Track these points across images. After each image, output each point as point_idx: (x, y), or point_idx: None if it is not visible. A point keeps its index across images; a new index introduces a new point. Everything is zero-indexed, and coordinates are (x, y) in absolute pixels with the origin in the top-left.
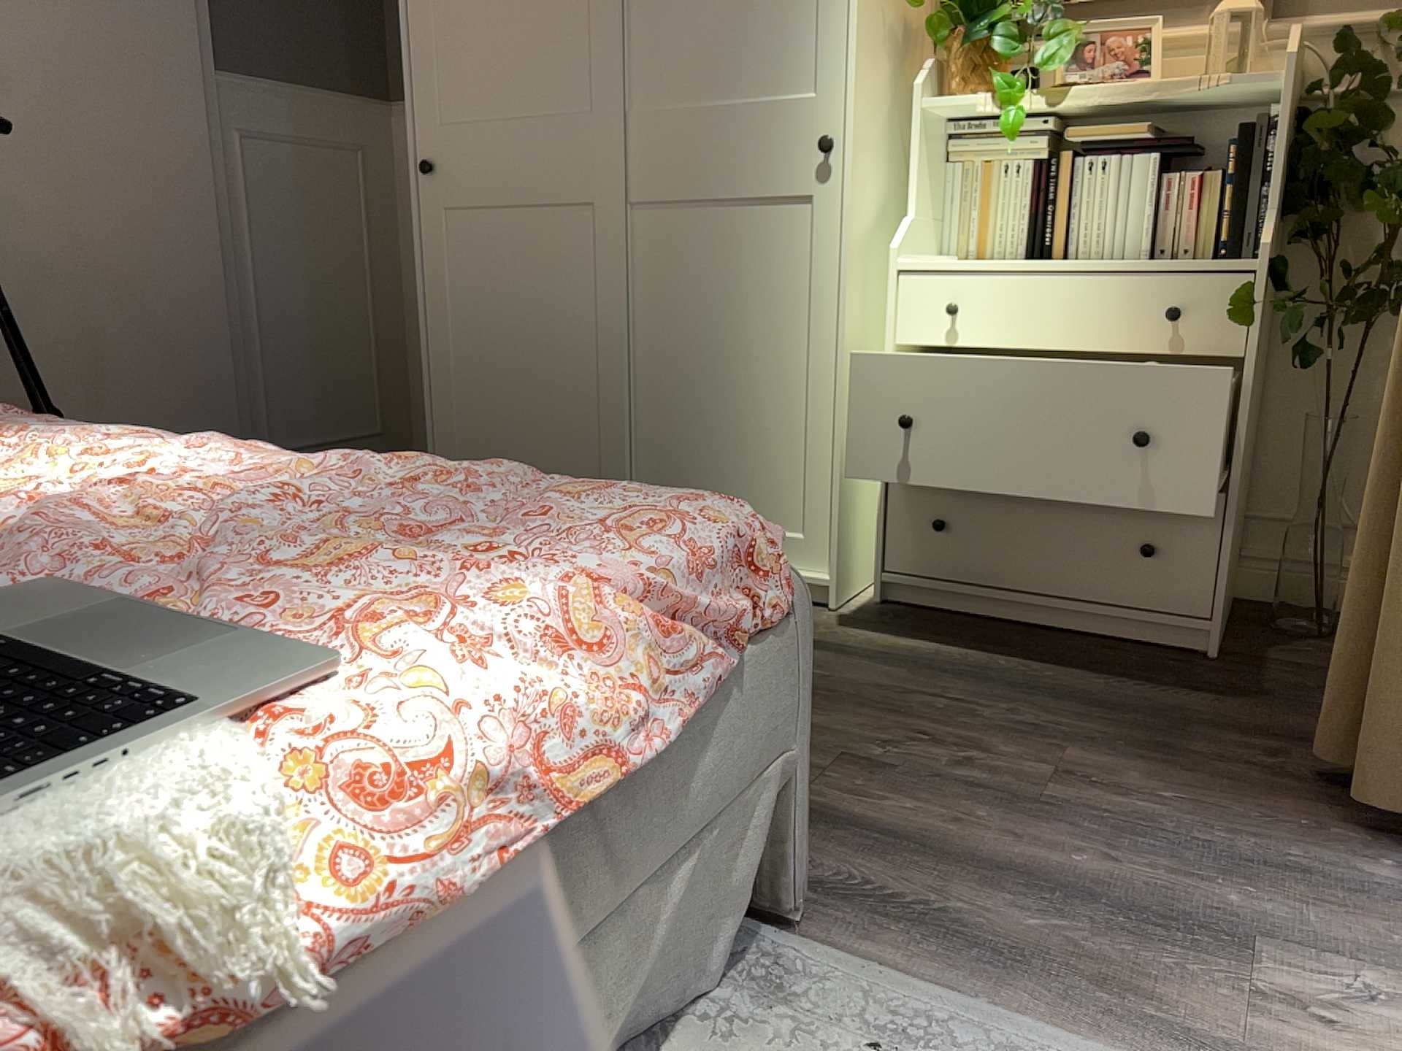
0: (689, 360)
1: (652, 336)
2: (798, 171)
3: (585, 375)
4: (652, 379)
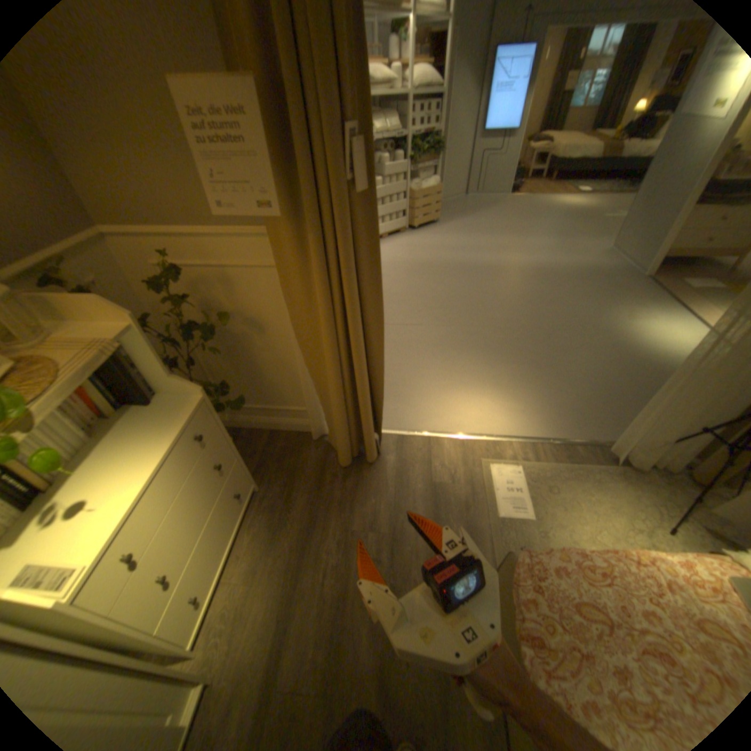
0: None
1: None
2: None
3: None
4: None
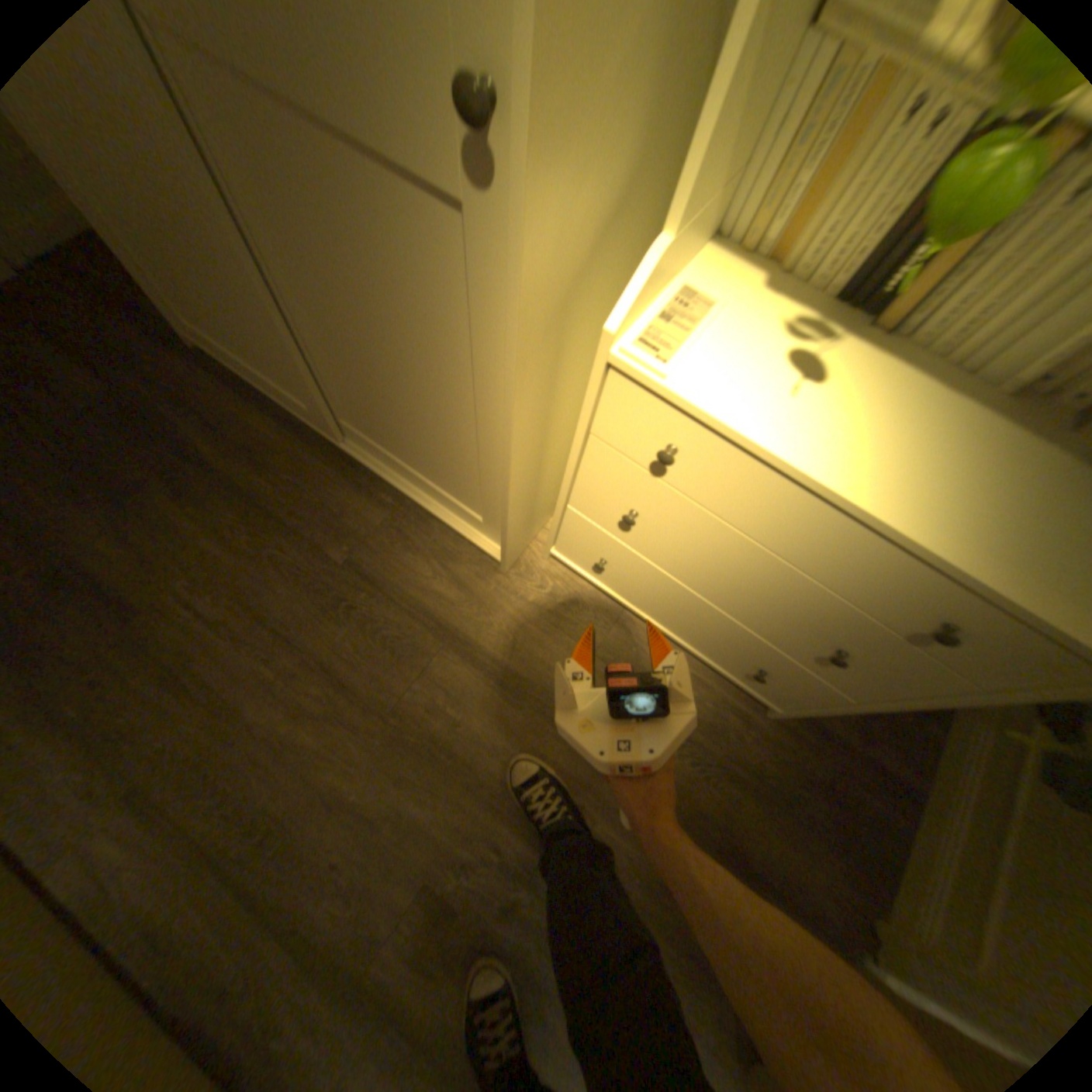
0: (342, 333)
1: (289, 279)
2: (428, 131)
3: (232, 289)
4: (310, 327)
